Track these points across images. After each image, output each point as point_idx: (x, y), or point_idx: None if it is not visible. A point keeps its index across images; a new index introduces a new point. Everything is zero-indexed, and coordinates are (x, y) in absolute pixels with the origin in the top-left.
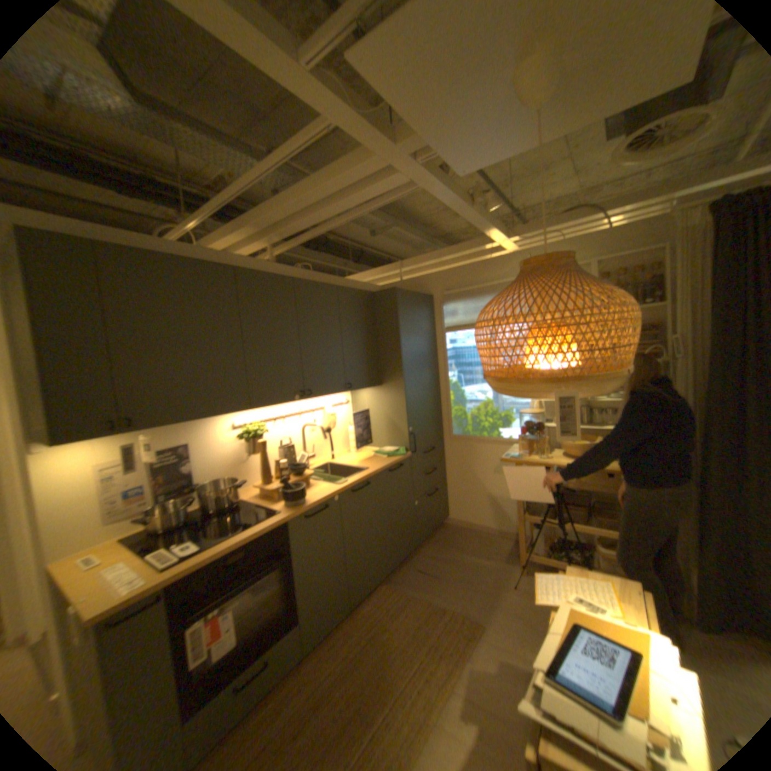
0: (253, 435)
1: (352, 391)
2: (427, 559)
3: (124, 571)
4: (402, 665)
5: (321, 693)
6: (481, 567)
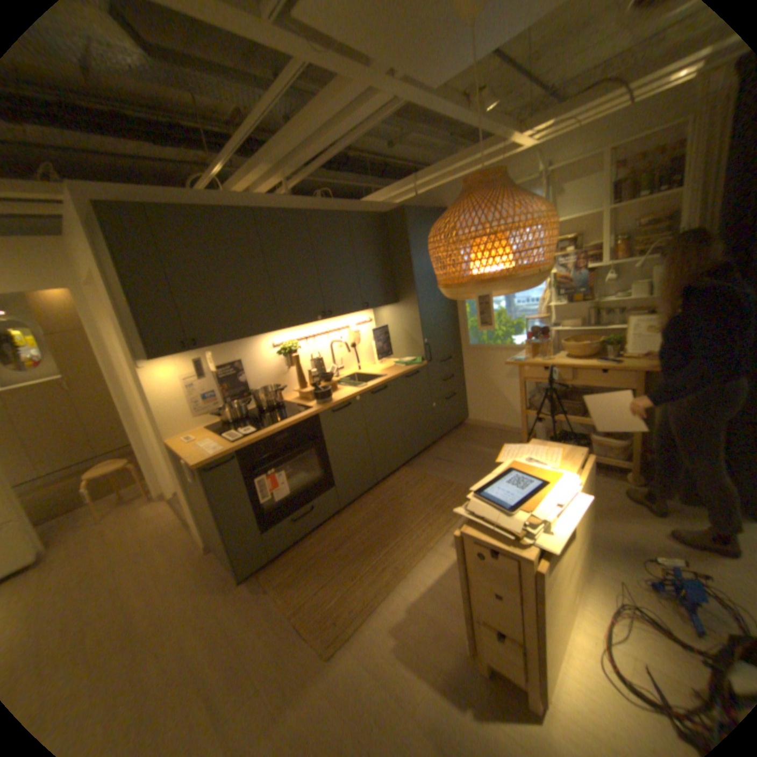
0: (290, 351)
1: (370, 309)
2: (444, 449)
3: (211, 442)
4: (413, 515)
5: (354, 528)
6: (490, 454)
